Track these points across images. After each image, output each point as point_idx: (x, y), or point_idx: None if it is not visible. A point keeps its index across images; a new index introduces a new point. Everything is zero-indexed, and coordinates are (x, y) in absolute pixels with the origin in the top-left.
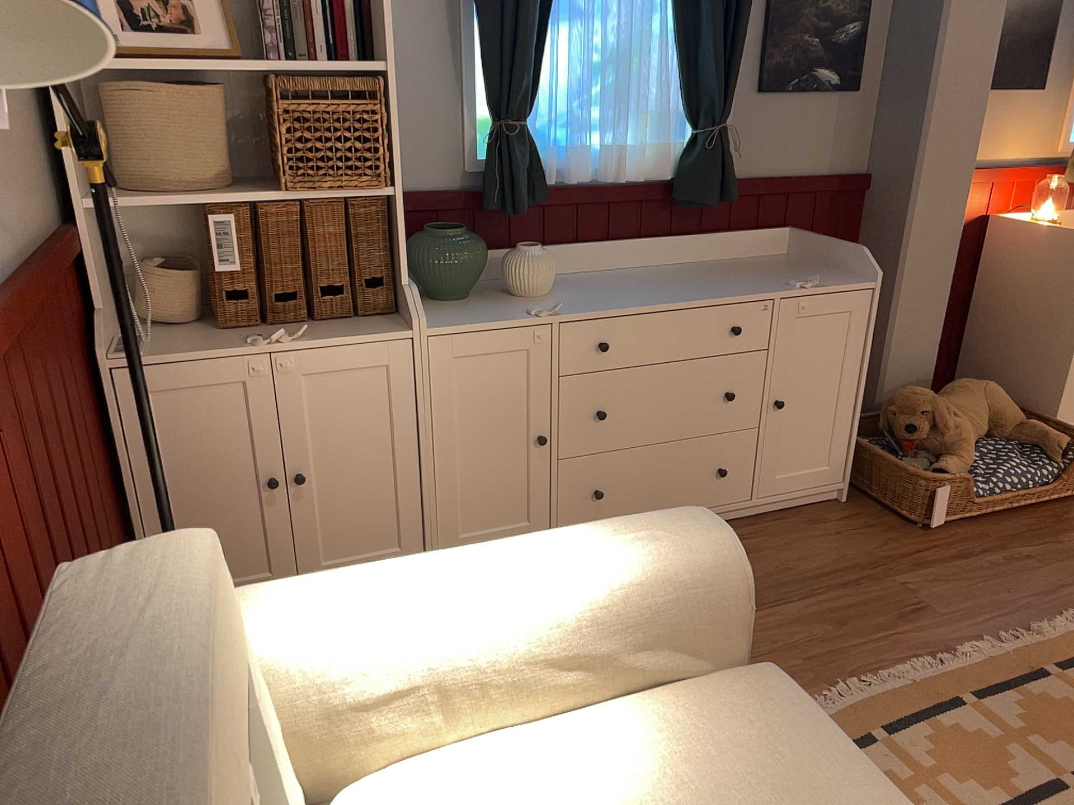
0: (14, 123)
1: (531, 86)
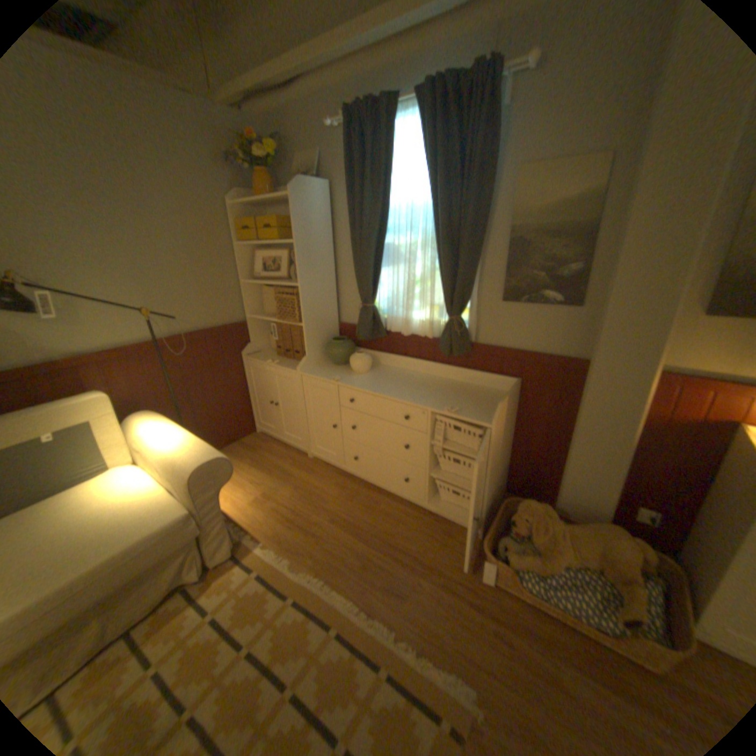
0: (217, 297)
1: (370, 291)
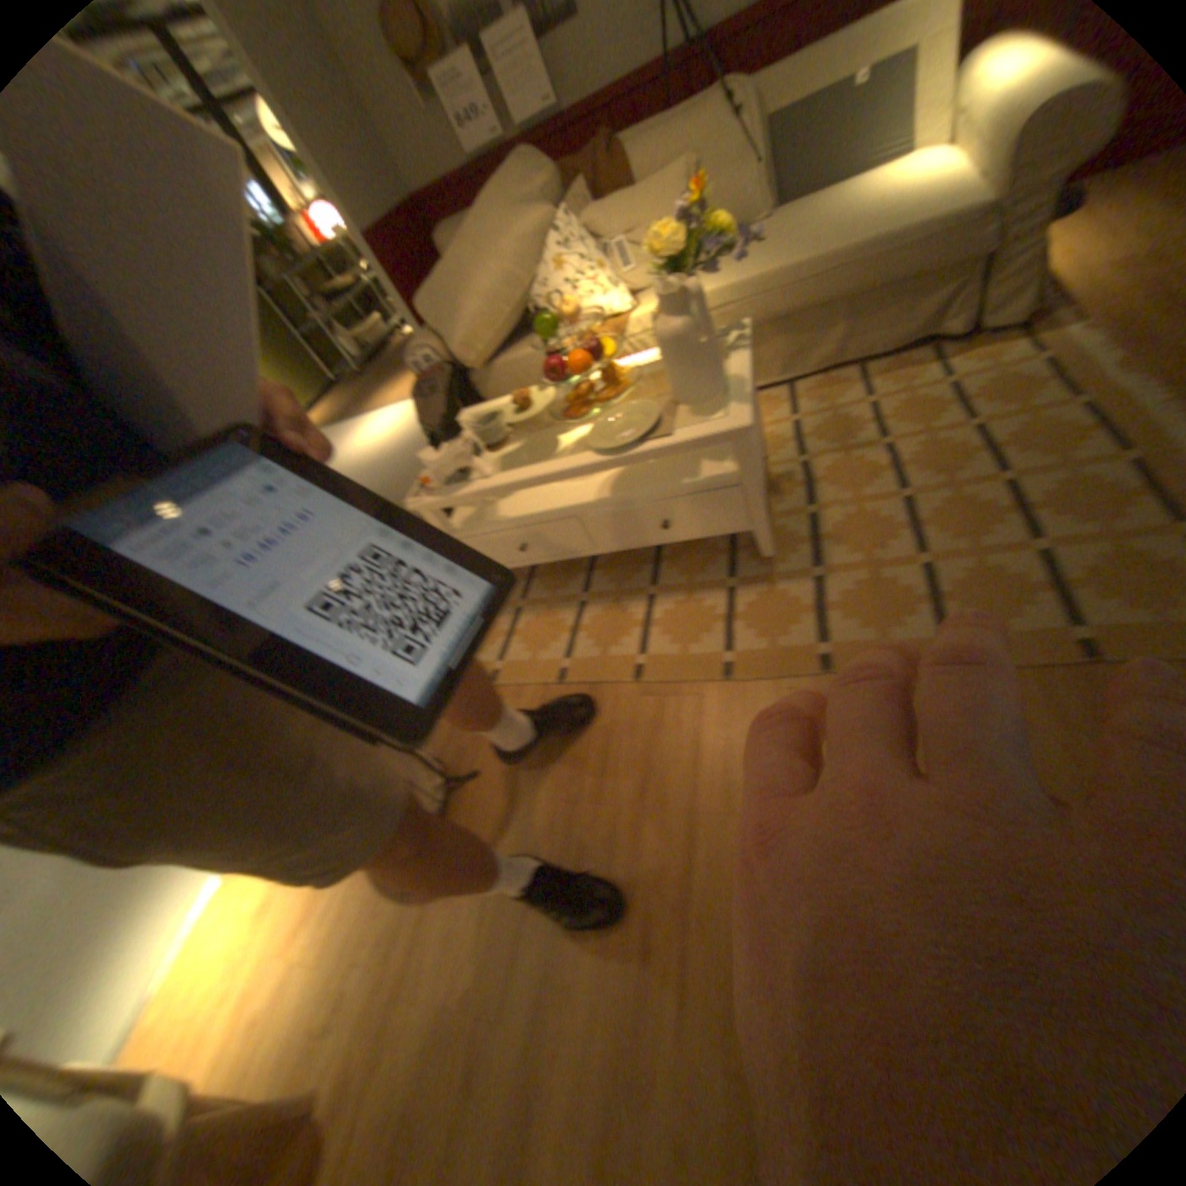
0: None
1: None
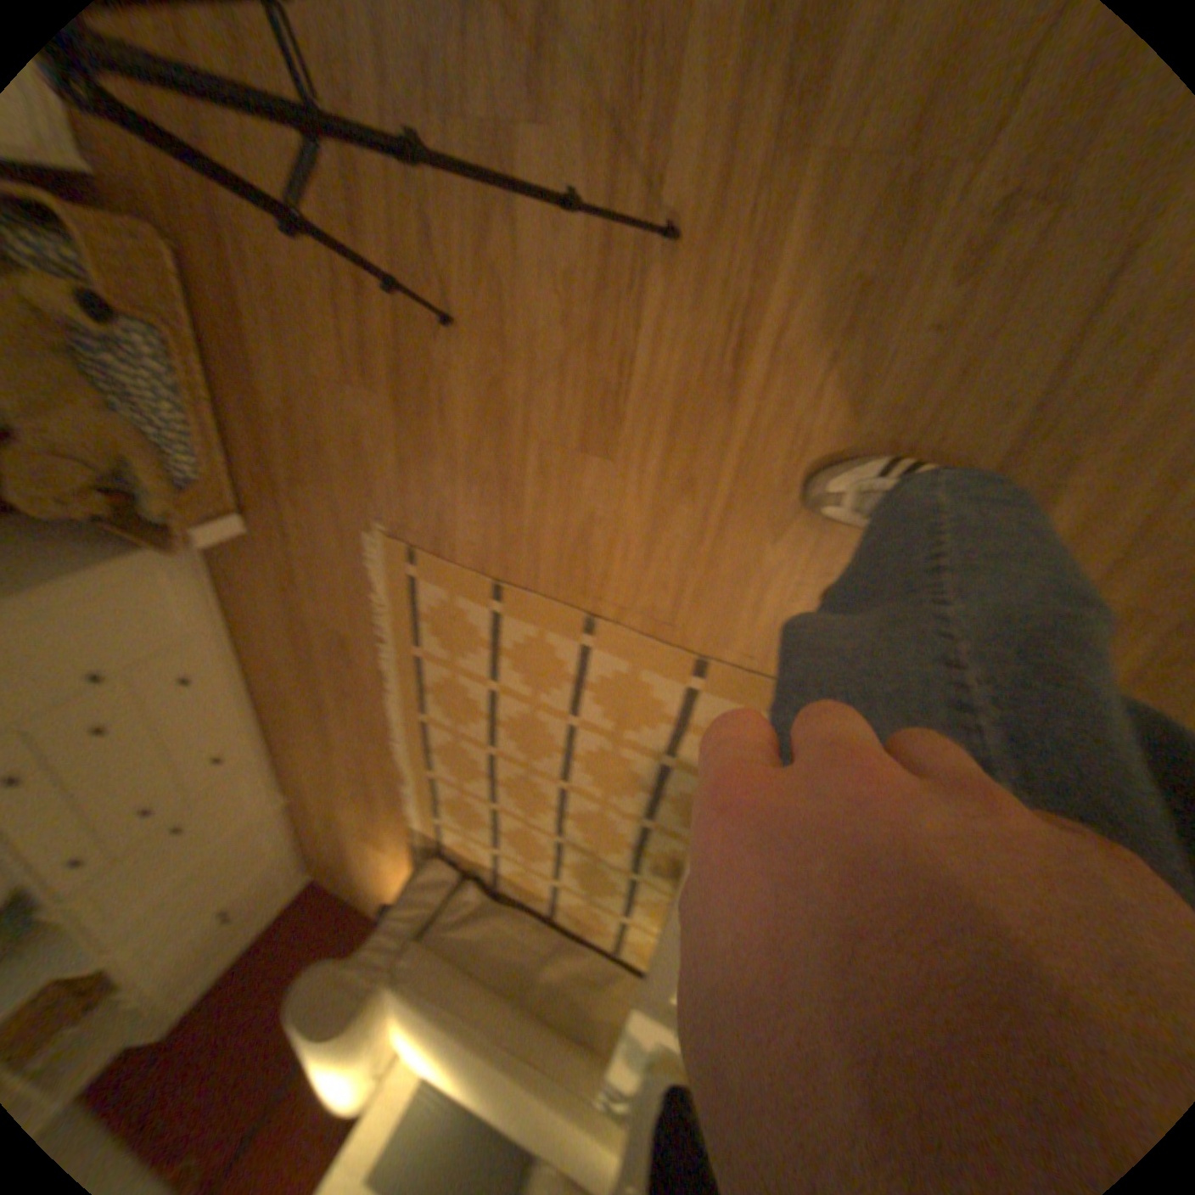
0: None
1: None
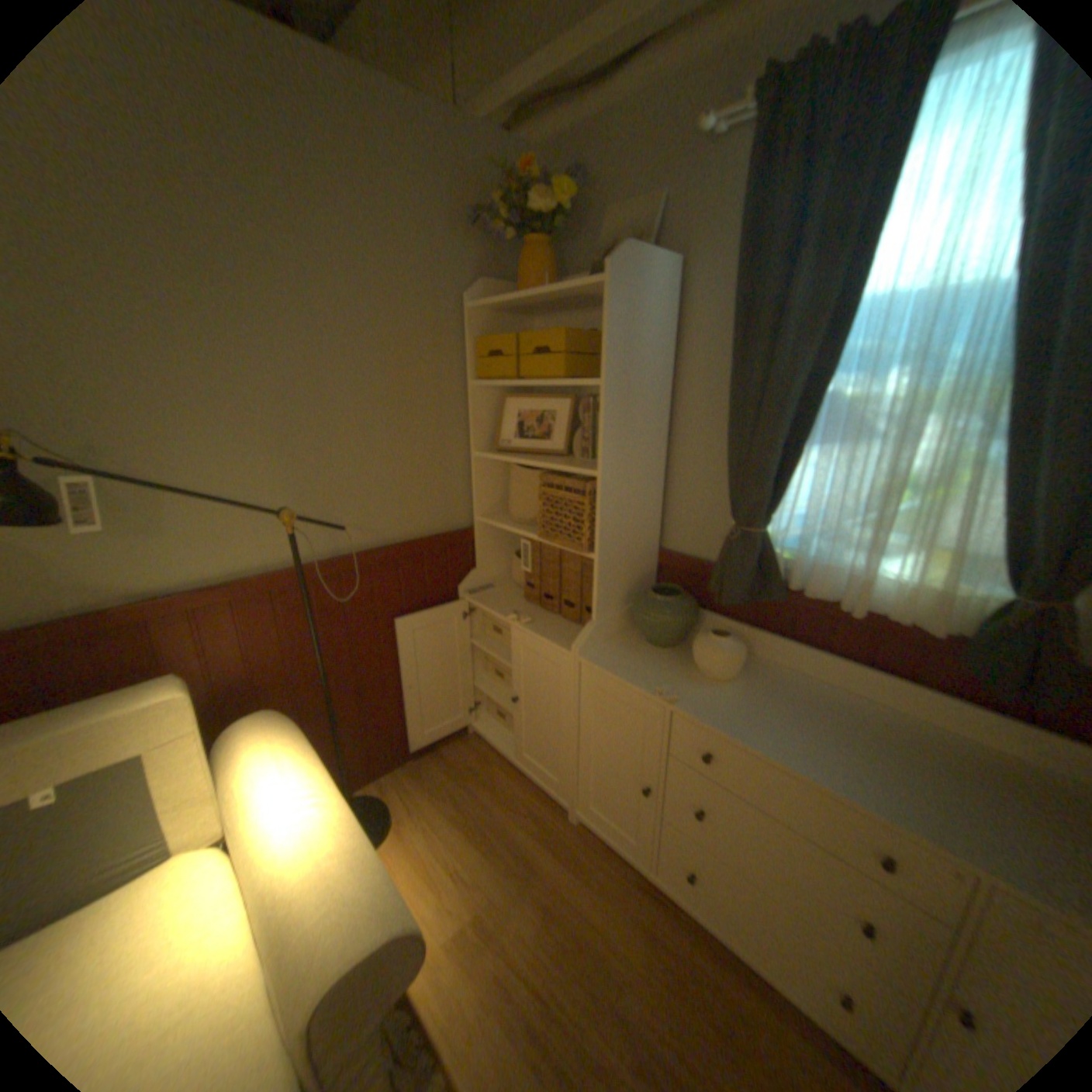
0: (427, 482)
1: (768, 500)
